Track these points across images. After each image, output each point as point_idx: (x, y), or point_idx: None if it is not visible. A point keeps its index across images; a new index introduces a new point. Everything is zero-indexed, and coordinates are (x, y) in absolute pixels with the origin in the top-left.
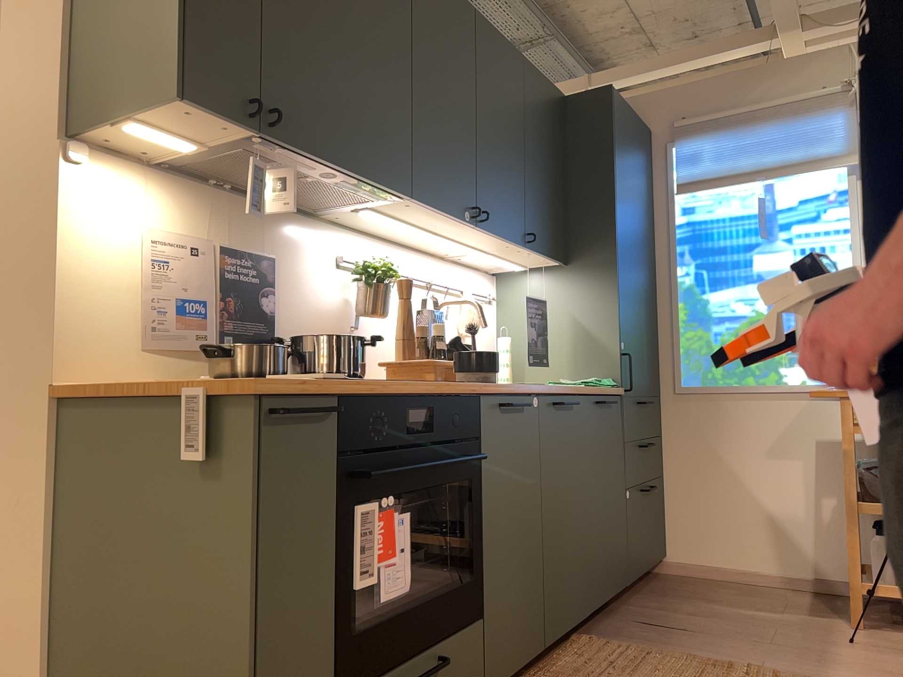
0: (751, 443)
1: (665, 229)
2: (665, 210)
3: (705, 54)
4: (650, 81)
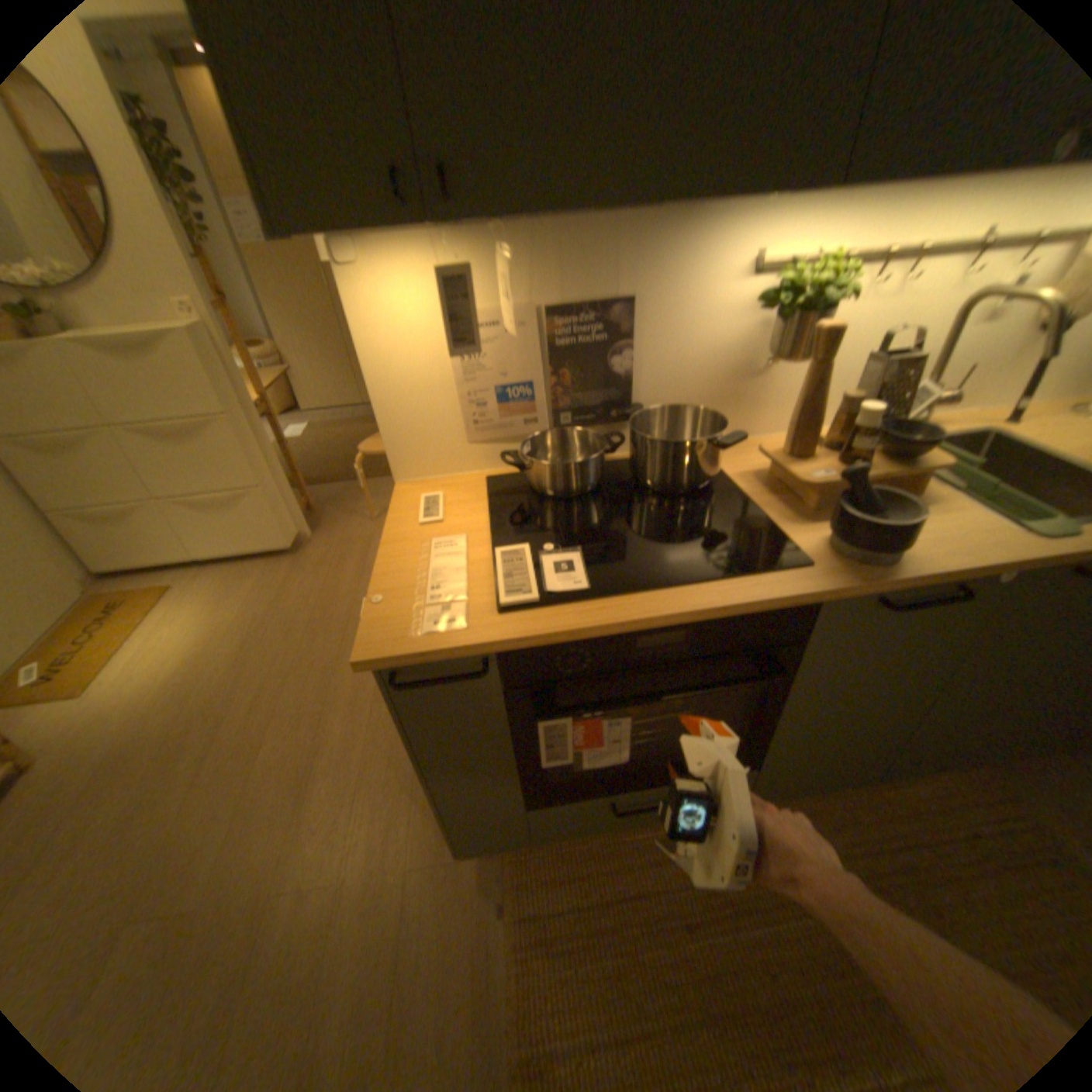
0: None
1: None
2: None
3: None
4: None
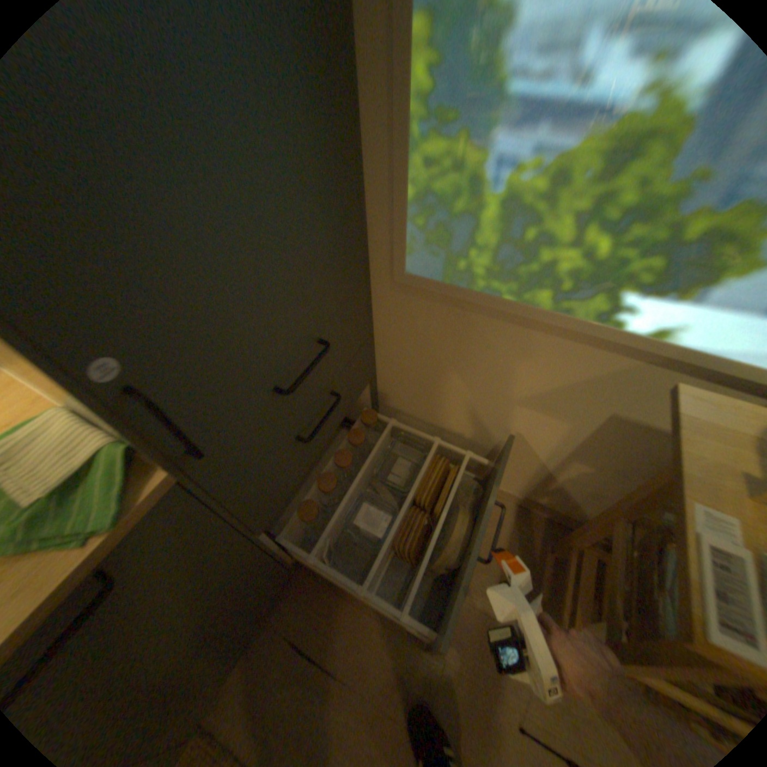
0: (503, 383)
1: None
2: None
3: None
4: None
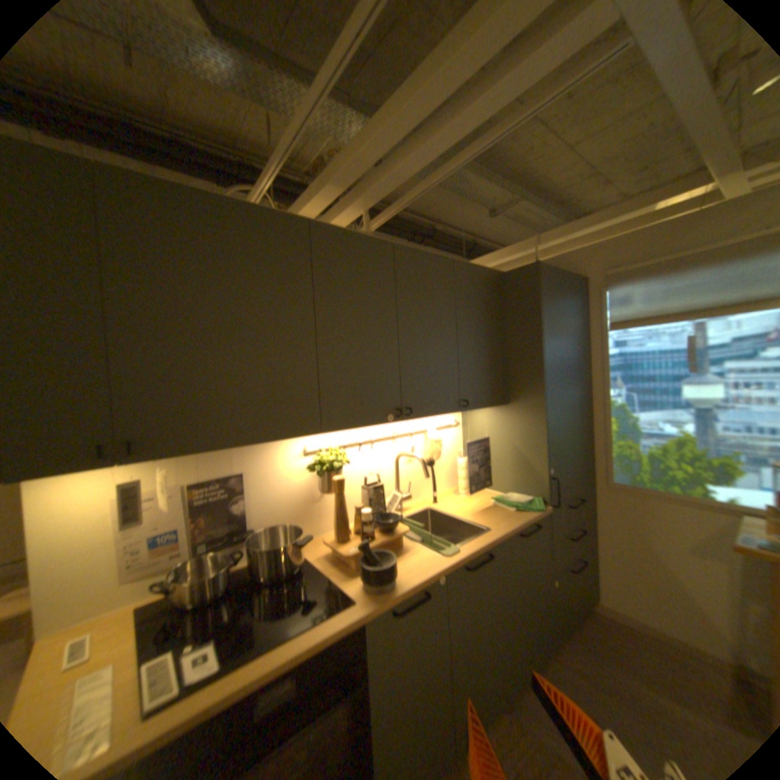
0: (676, 540)
1: (600, 357)
2: (599, 342)
3: (638, 204)
4: (589, 232)
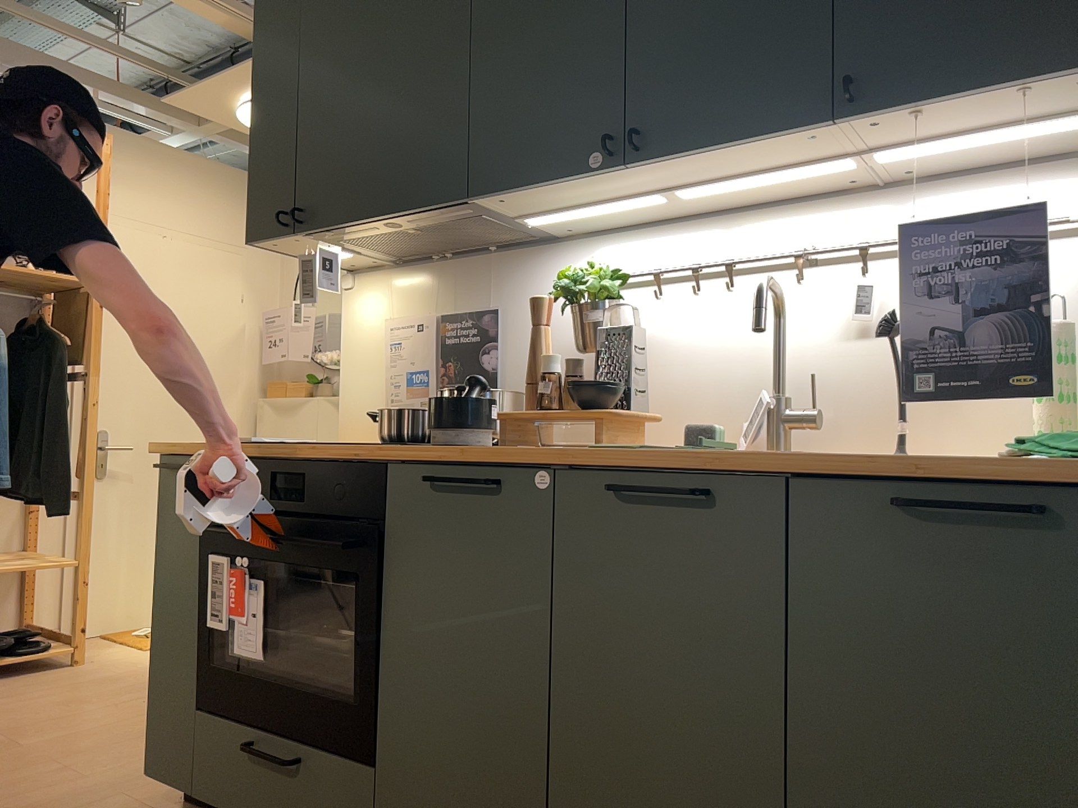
0: None
1: None
2: None
3: None
4: None
